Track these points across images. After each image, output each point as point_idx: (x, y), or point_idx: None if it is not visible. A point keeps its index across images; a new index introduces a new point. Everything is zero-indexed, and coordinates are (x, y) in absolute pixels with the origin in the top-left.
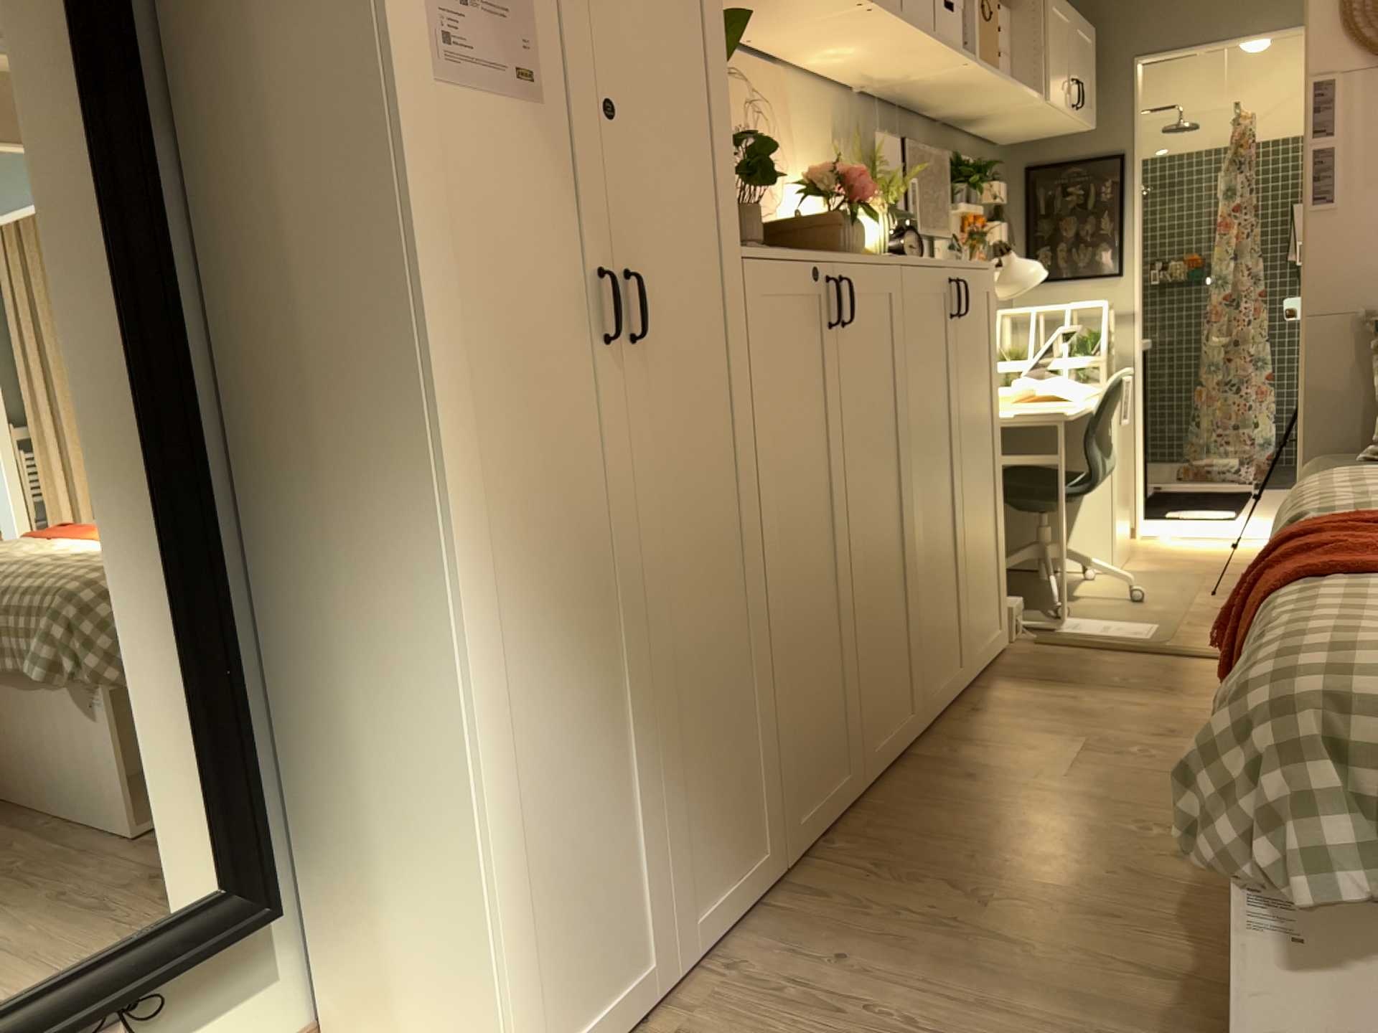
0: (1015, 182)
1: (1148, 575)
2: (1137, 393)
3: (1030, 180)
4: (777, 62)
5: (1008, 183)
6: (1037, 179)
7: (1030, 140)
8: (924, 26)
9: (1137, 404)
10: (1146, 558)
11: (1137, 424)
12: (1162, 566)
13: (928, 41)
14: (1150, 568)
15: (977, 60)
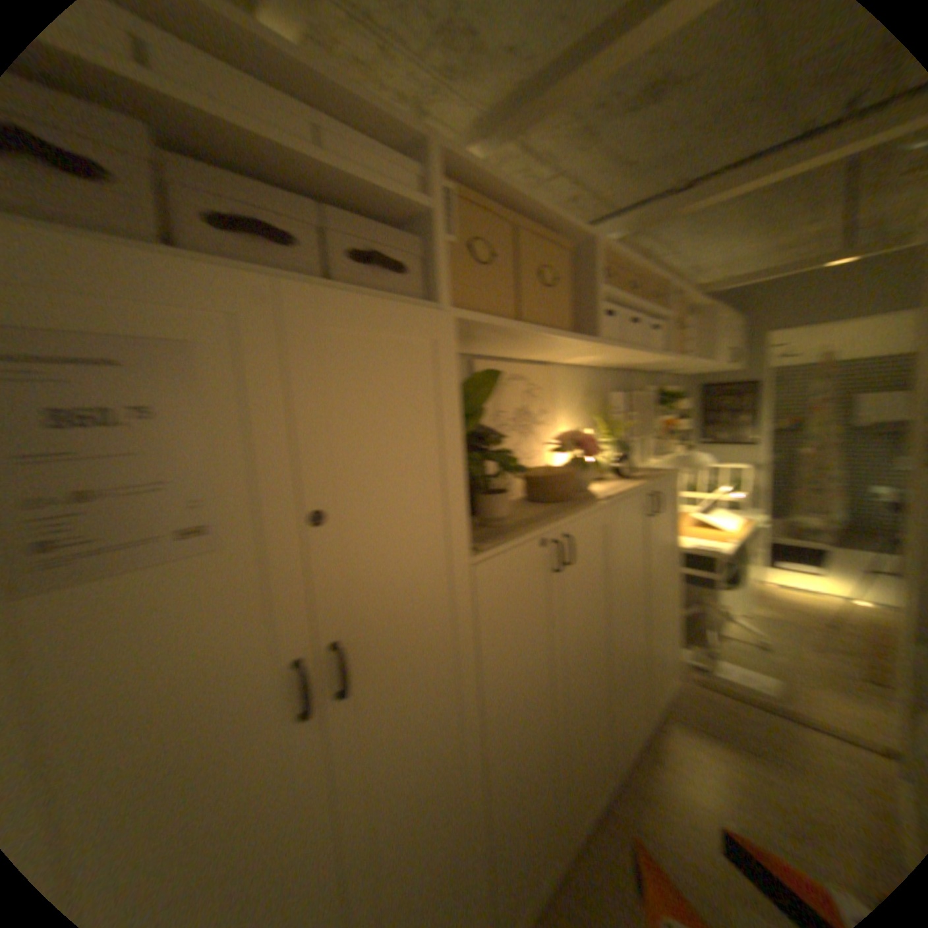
0: (699, 393)
1: (775, 626)
2: (768, 508)
3: (708, 393)
4: (553, 365)
5: (696, 394)
6: (712, 392)
7: (708, 373)
8: (643, 345)
9: (768, 514)
10: (772, 609)
11: (768, 525)
12: (783, 620)
13: (645, 353)
14: (775, 619)
15: (678, 355)
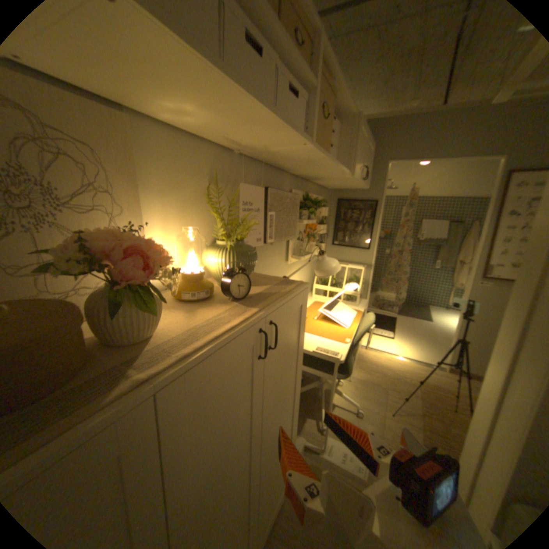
0: (335, 205)
1: (365, 388)
2: (369, 295)
3: (341, 205)
4: (124, 108)
5: (332, 204)
6: (343, 205)
7: (343, 188)
8: (265, 95)
9: (368, 299)
10: (364, 370)
11: (367, 307)
12: (371, 380)
13: (269, 113)
14: (366, 380)
15: (318, 143)
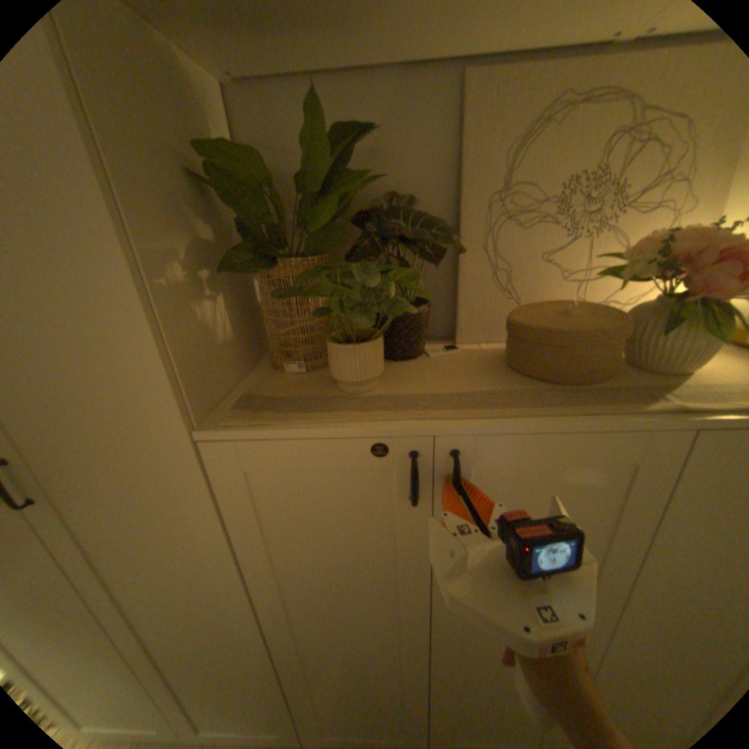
0: None
1: None
2: None
3: None
4: None
5: None
6: None
7: None
8: None
9: None
10: None
11: None
12: None
13: None
14: None
15: None
